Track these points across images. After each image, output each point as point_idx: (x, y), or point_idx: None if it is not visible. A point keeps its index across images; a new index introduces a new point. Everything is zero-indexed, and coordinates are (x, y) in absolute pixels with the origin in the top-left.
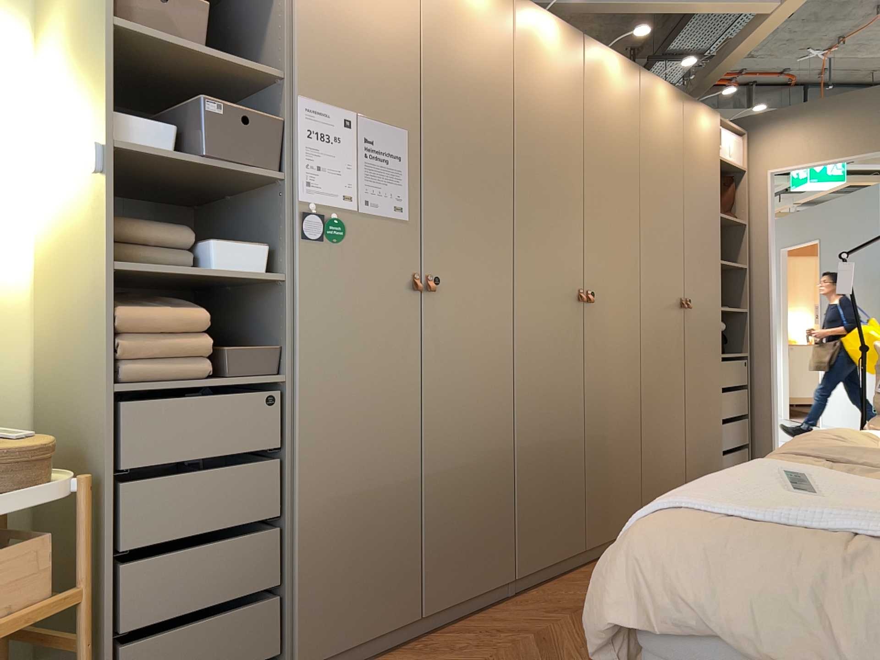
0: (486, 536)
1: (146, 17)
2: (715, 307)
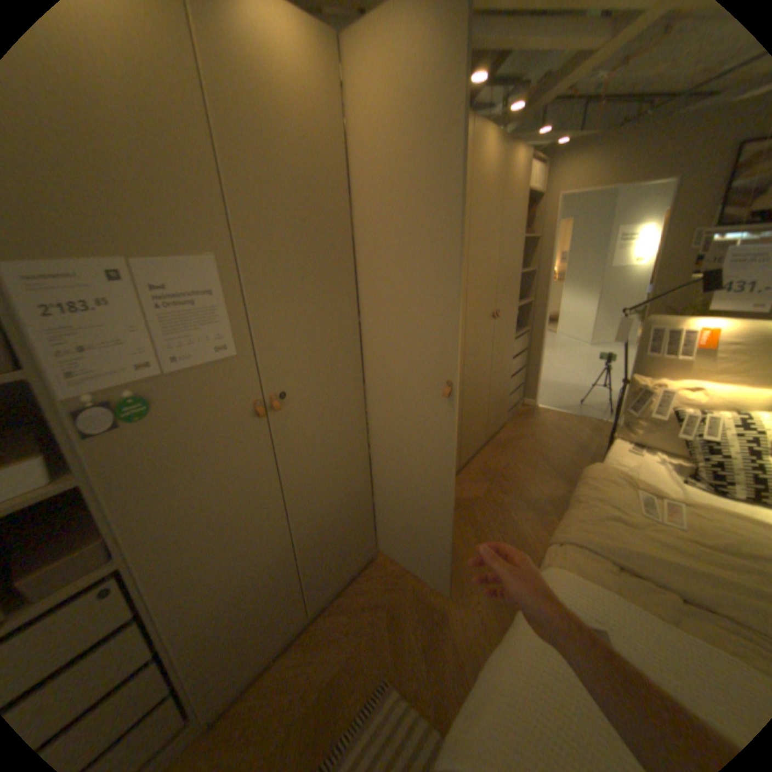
0: (351, 542)
1: None
2: (512, 302)
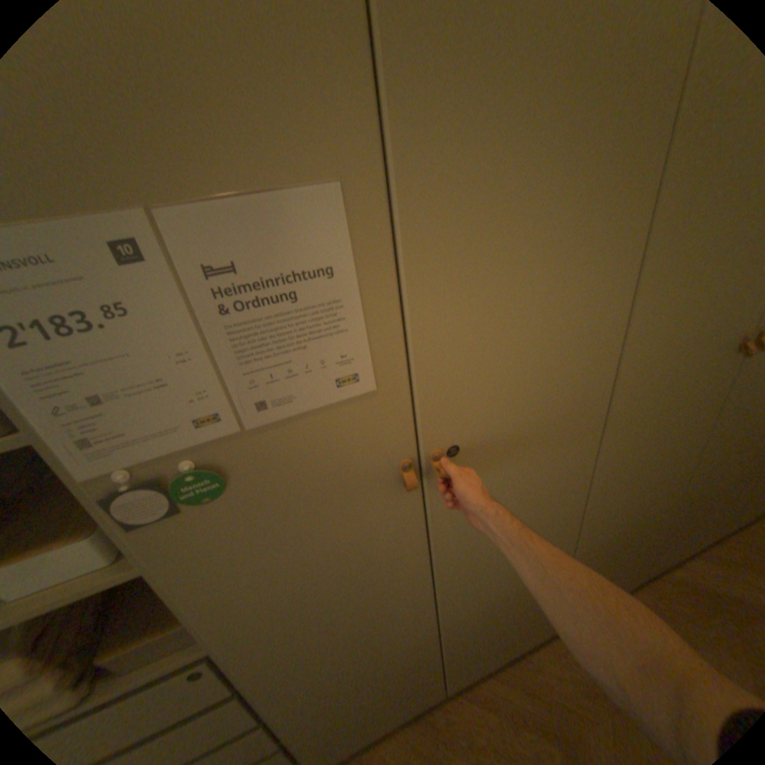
0: (523, 627)
1: None
2: None
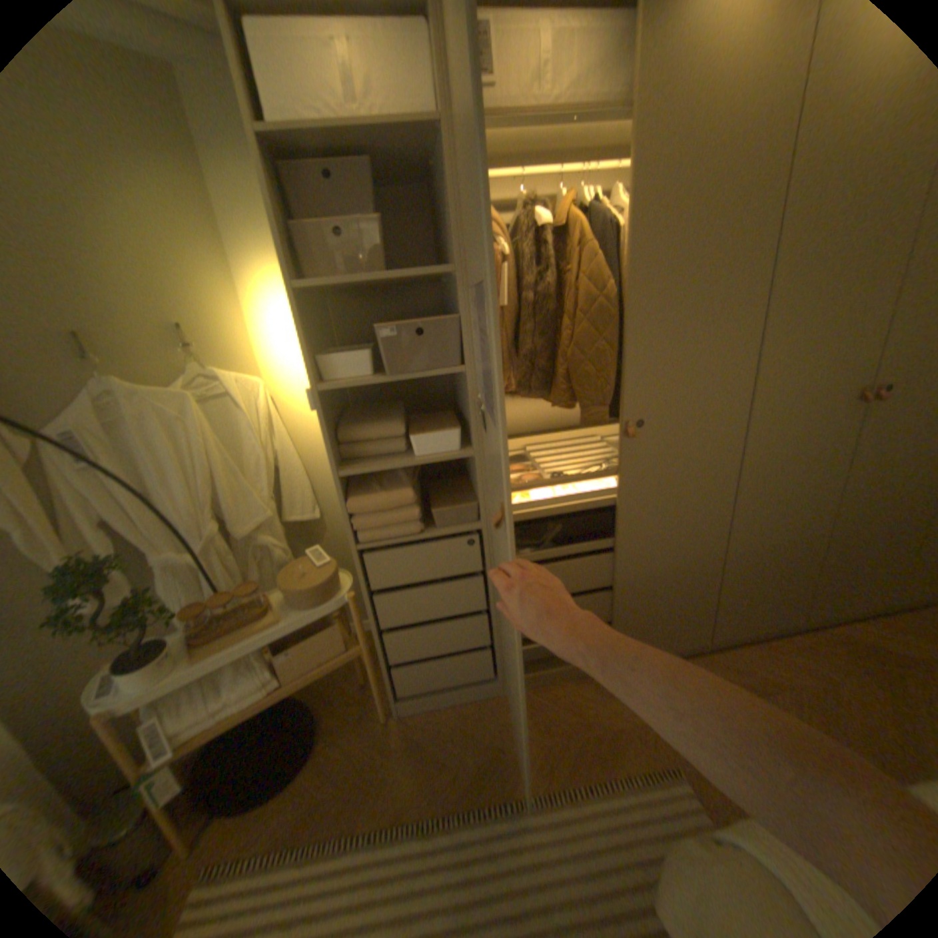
0: (679, 617)
1: (327, 258)
2: None
